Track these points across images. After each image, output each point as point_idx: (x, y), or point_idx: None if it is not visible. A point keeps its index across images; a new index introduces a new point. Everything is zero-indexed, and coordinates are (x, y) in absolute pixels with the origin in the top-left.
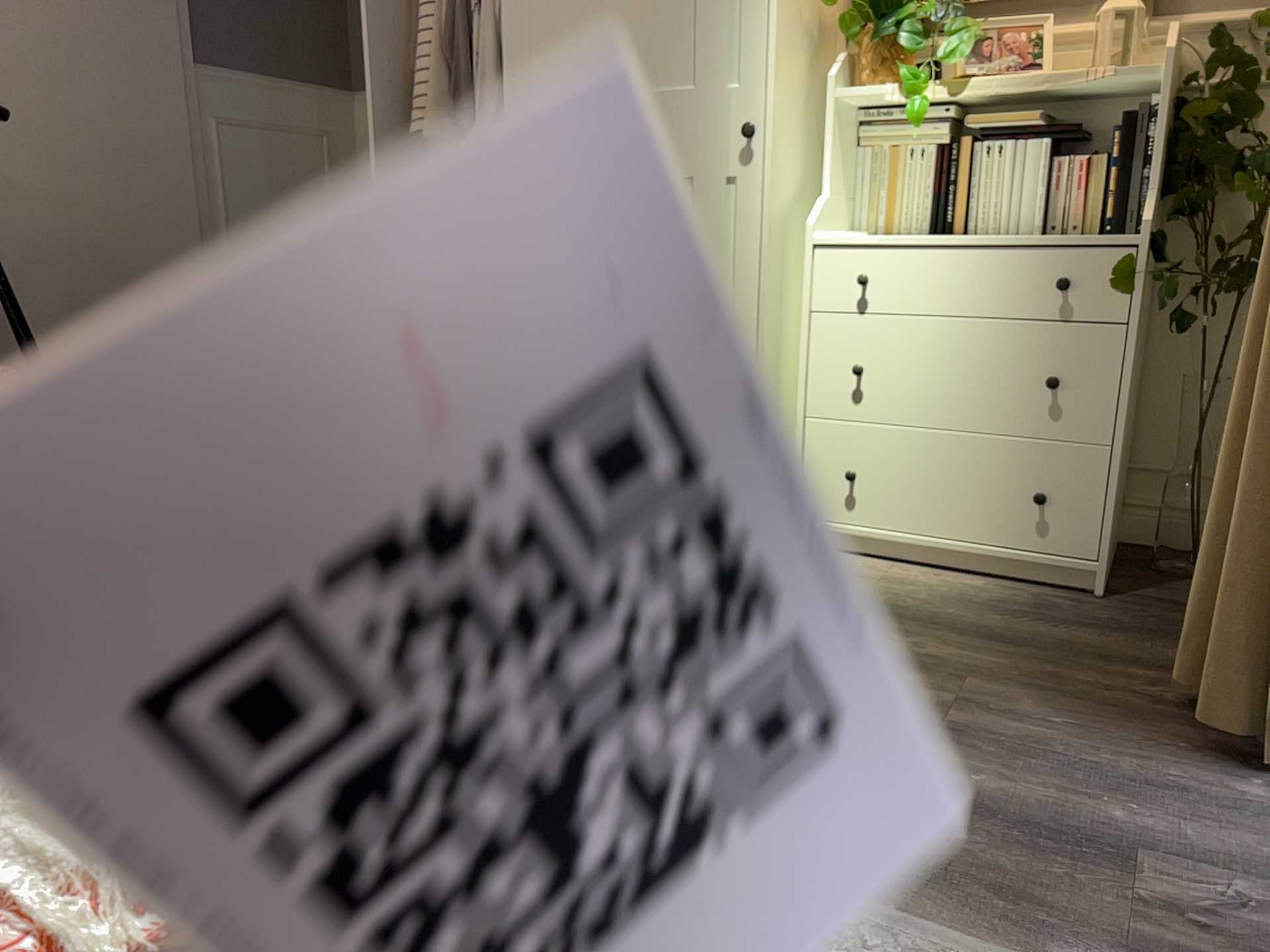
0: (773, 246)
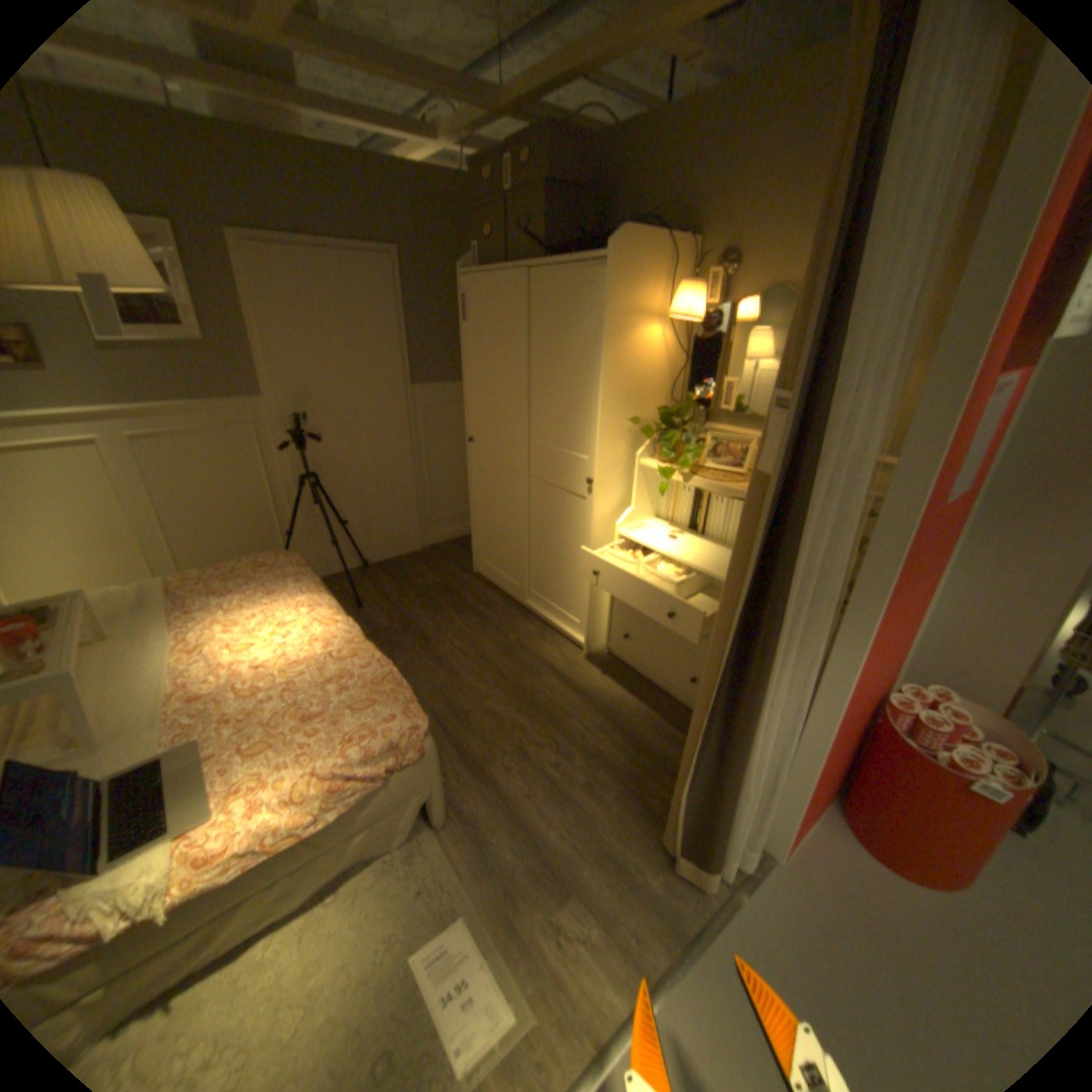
0: (598, 533)
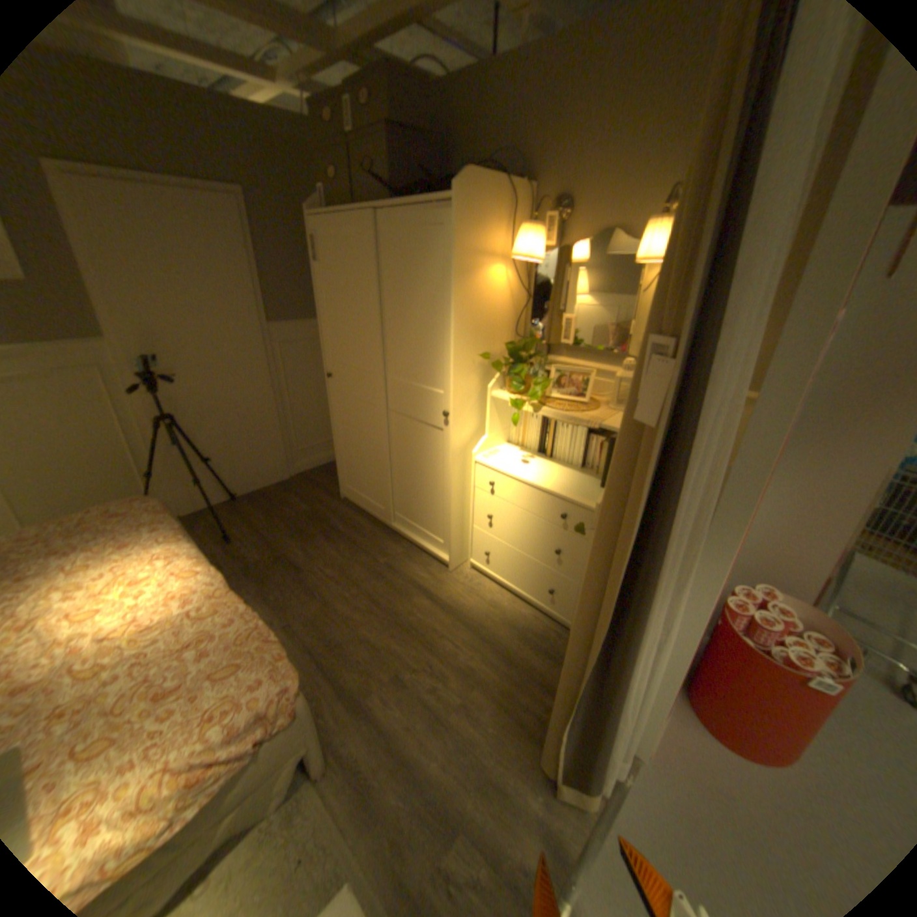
0: (456, 462)
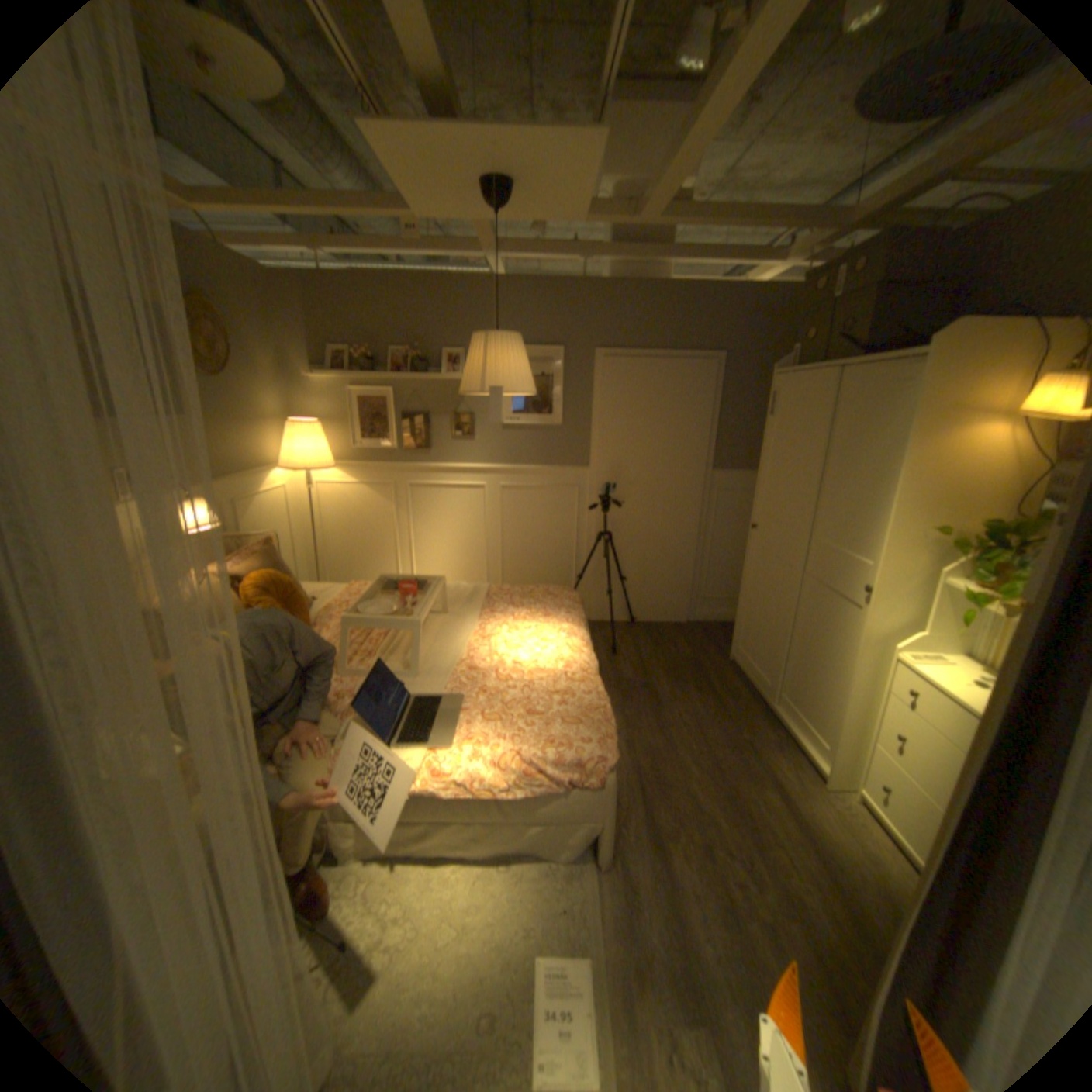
0: (870, 651)
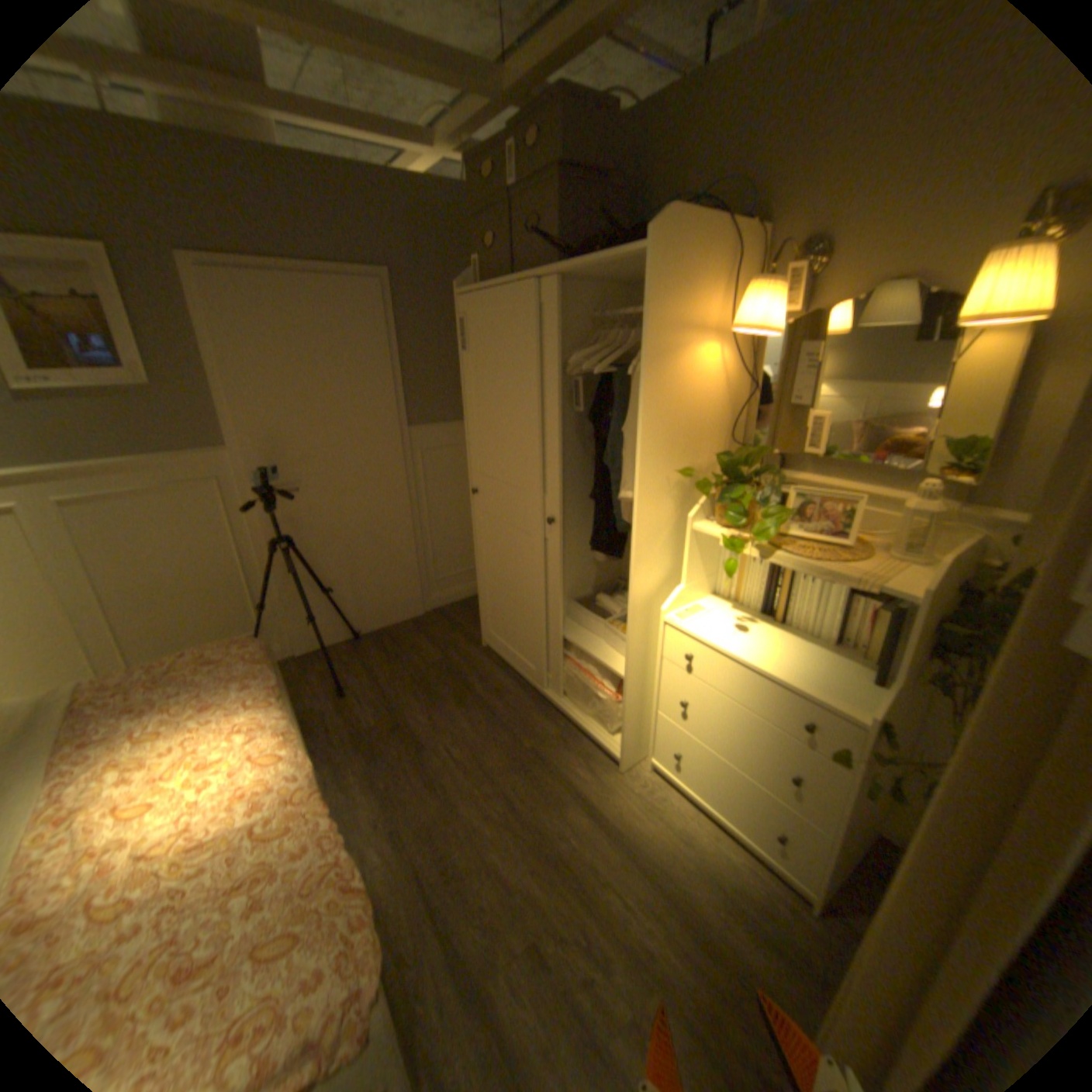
0: (636, 620)
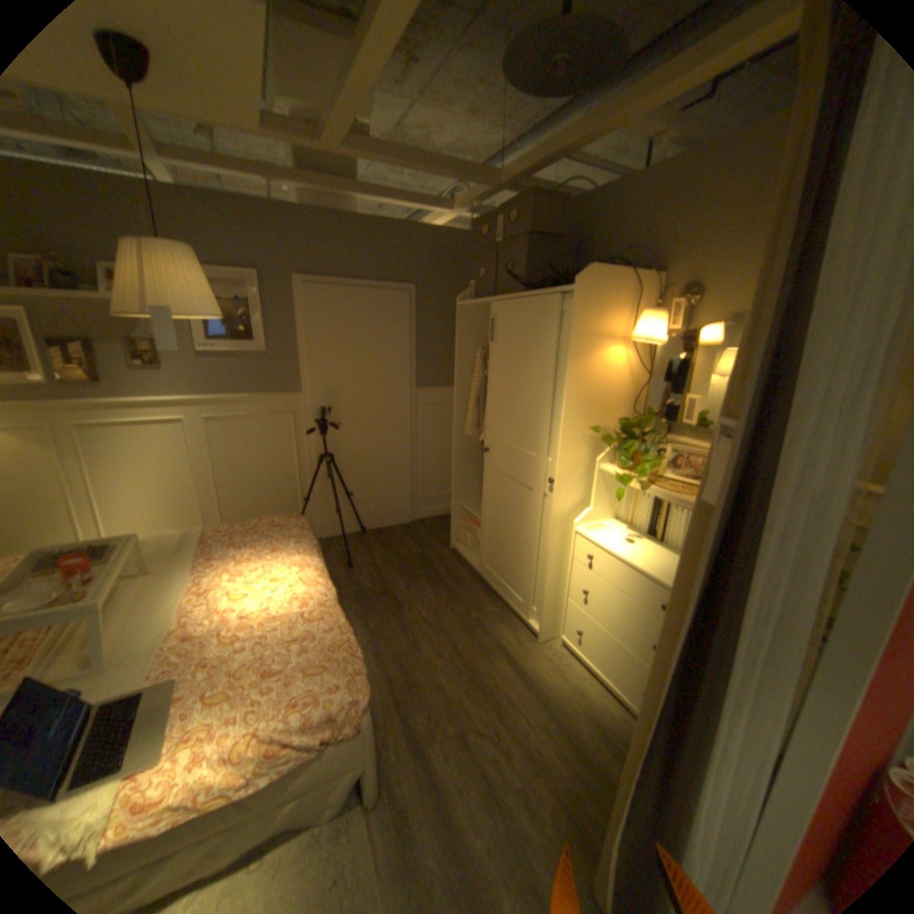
0: (556, 528)
